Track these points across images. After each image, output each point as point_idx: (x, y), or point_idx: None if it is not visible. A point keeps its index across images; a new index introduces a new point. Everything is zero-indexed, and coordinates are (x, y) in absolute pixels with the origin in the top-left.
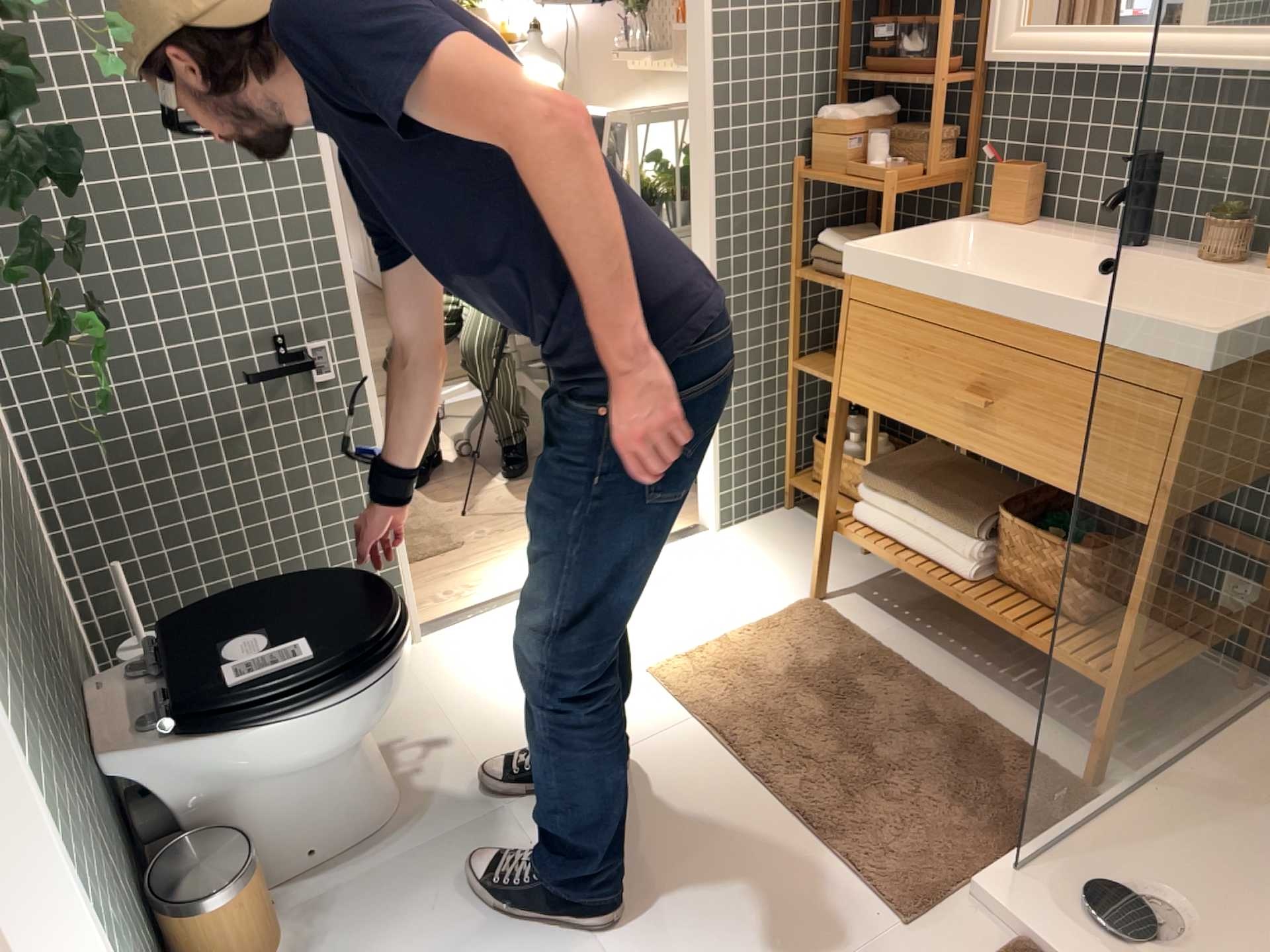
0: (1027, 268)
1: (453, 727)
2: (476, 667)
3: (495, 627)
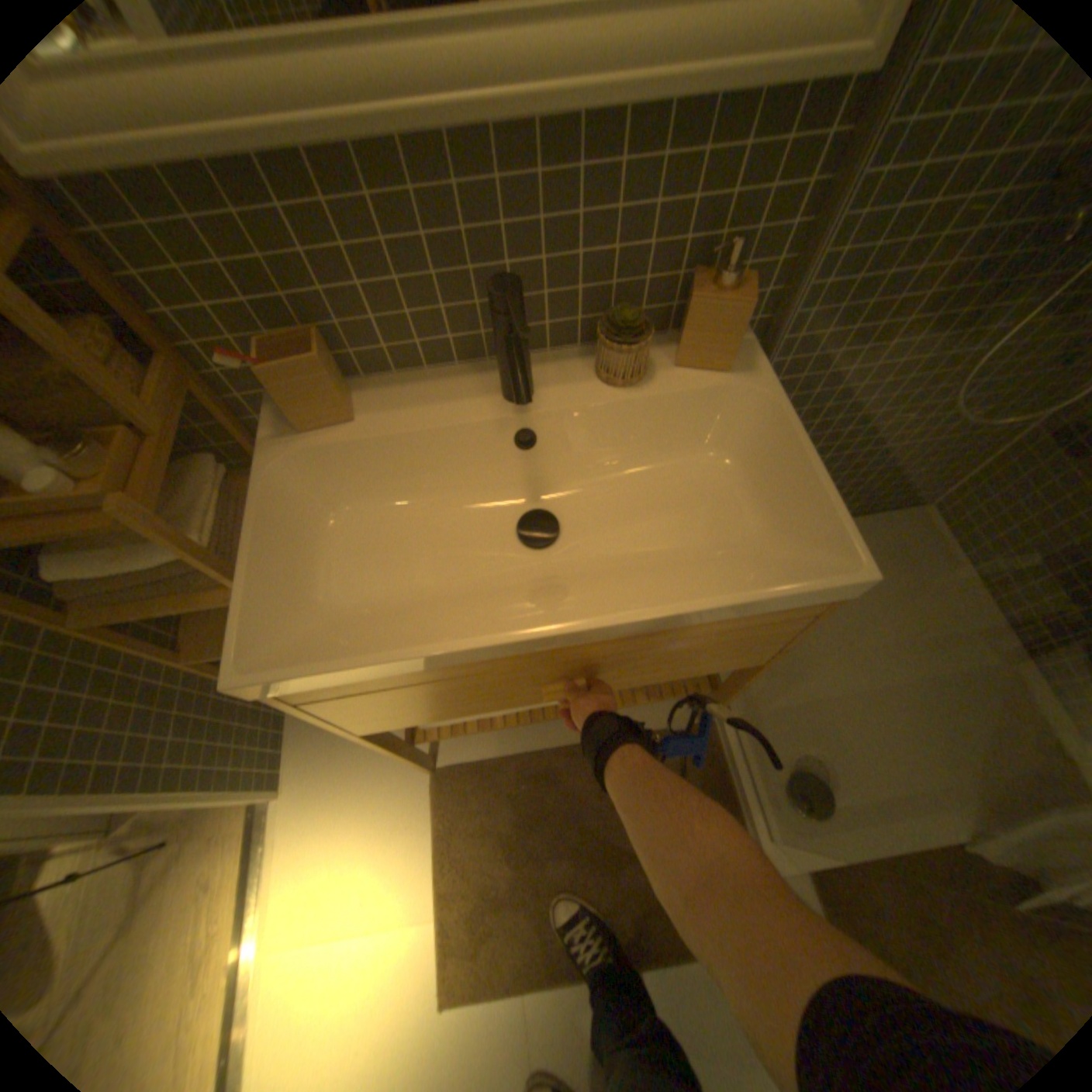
0: (410, 464)
1: None
2: None
3: None
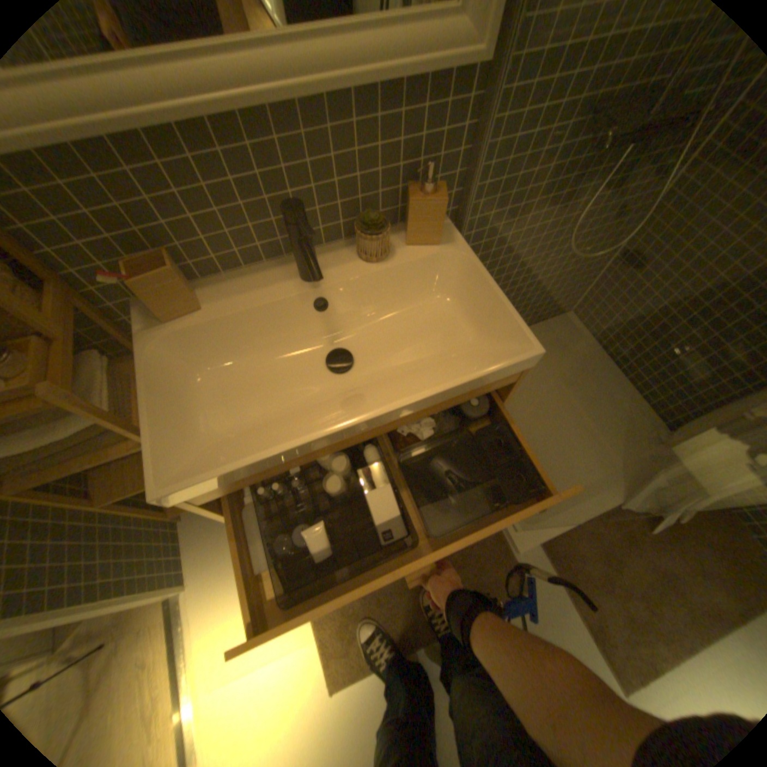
0: (245, 333)
1: None
2: None
3: None
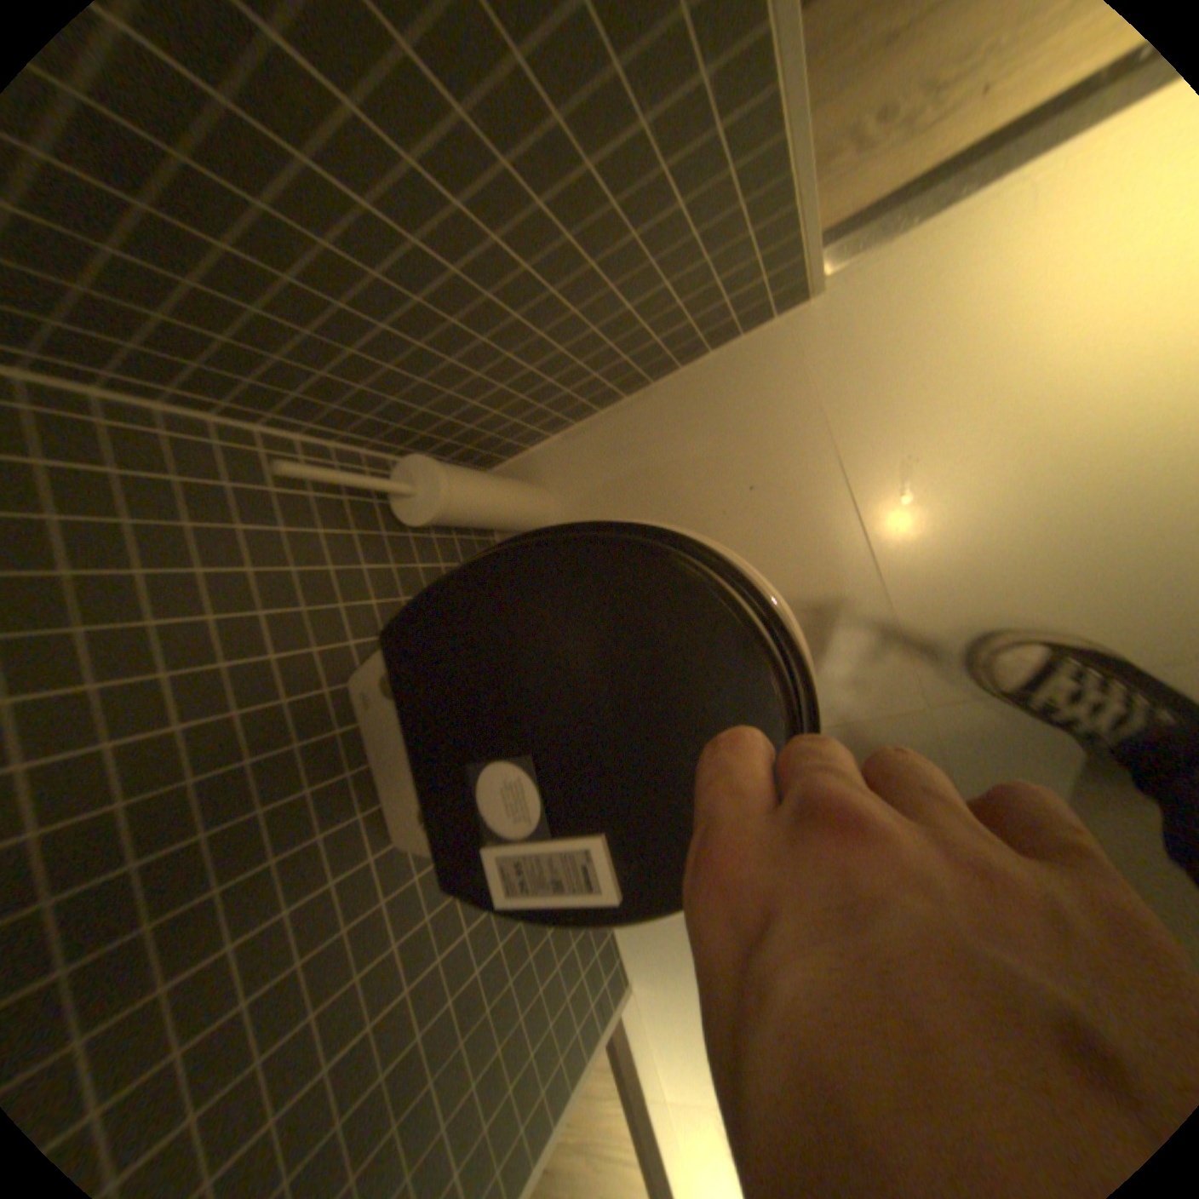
0: None
1: (859, 528)
2: (914, 382)
3: (972, 259)
